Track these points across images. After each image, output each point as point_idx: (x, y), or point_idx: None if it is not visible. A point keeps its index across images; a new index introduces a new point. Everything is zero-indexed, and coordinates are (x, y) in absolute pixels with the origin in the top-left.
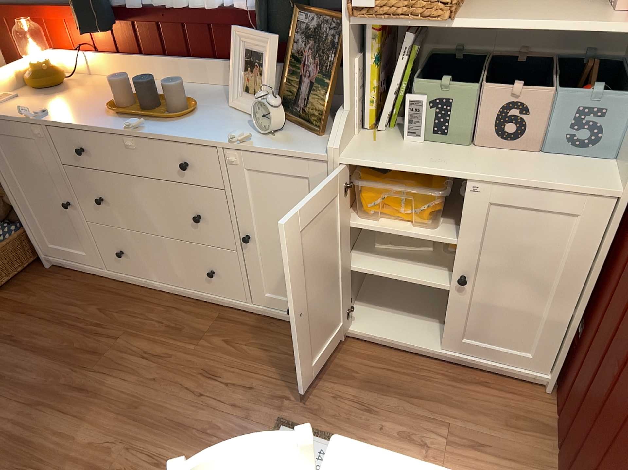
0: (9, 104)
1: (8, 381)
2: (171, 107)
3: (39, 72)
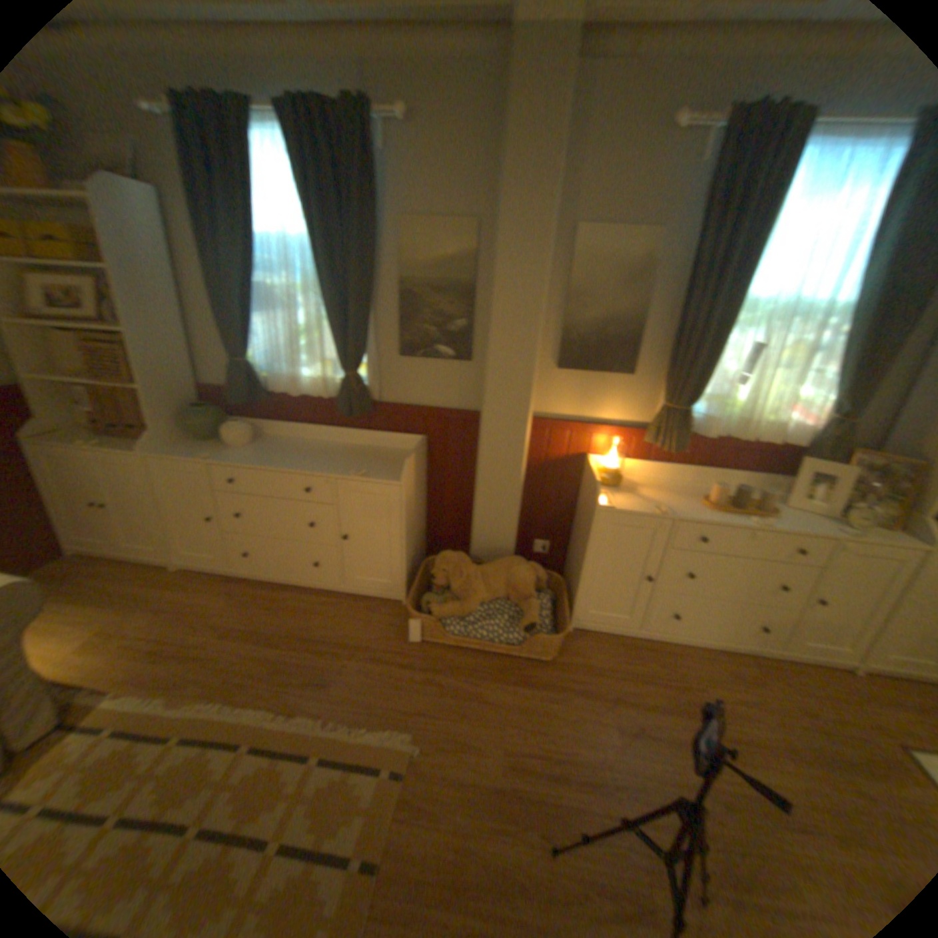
0: (610, 498)
1: (666, 748)
2: (760, 507)
3: (610, 472)
